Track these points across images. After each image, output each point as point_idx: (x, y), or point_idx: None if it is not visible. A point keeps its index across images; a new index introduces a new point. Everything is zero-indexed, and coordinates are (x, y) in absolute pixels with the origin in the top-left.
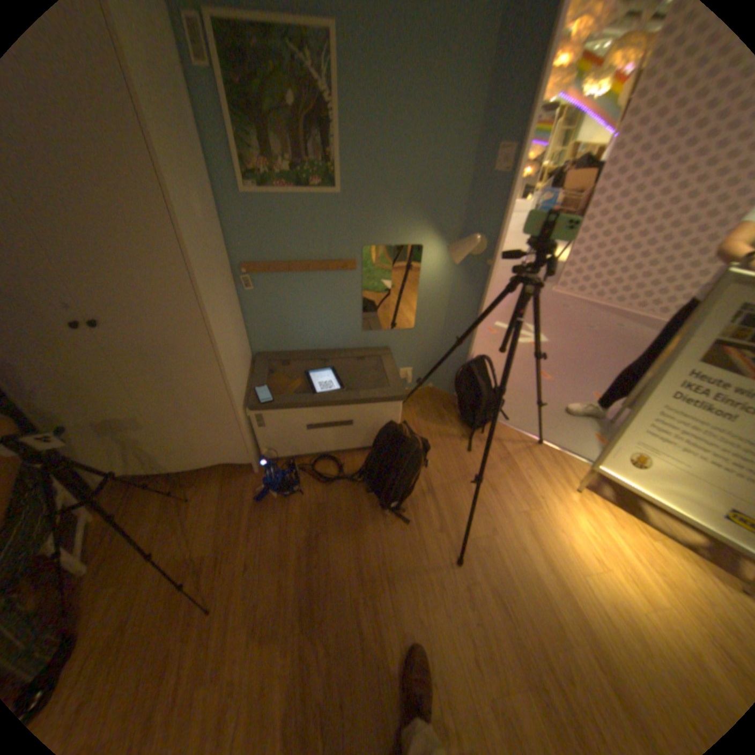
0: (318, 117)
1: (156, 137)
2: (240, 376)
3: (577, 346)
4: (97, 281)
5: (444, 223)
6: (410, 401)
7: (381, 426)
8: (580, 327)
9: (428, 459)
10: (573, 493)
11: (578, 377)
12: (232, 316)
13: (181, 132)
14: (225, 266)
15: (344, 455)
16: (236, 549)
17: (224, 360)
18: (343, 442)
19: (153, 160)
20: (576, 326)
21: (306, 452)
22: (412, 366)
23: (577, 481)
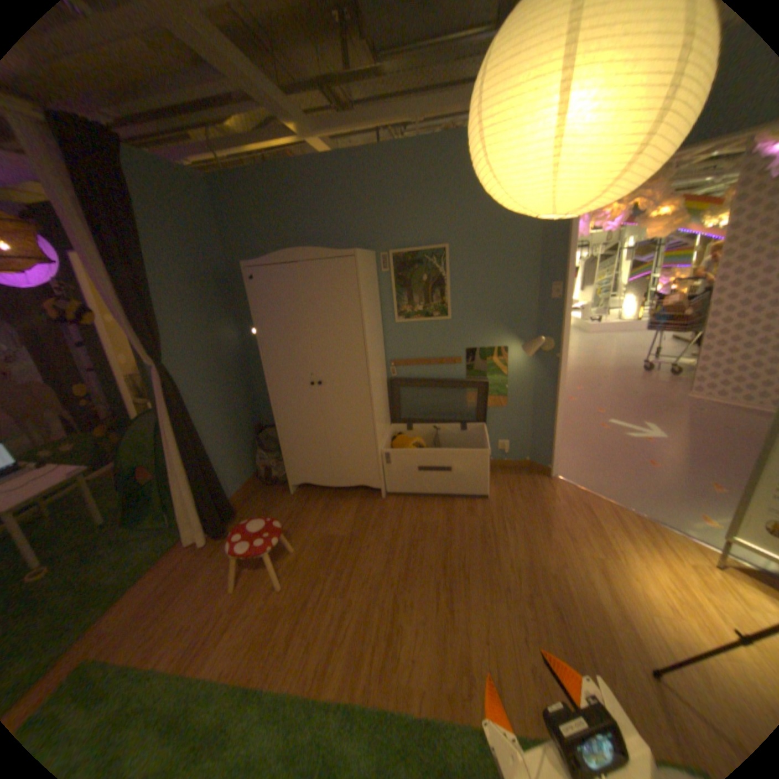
0: (438, 282)
1: (363, 301)
2: (382, 425)
3: (706, 442)
4: (324, 365)
5: (522, 331)
6: (509, 470)
7: (475, 473)
8: (716, 427)
9: (517, 509)
10: (660, 556)
11: (698, 468)
12: (382, 388)
13: (372, 297)
14: (383, 360)
15: (447, 497)
16: (364, 536)
17: (375, 408)
18: (447, 484)
19: (361, 310)
20: (711, 425)
21: (419, 489)
22: (509, 438)
23: (668, 547)
